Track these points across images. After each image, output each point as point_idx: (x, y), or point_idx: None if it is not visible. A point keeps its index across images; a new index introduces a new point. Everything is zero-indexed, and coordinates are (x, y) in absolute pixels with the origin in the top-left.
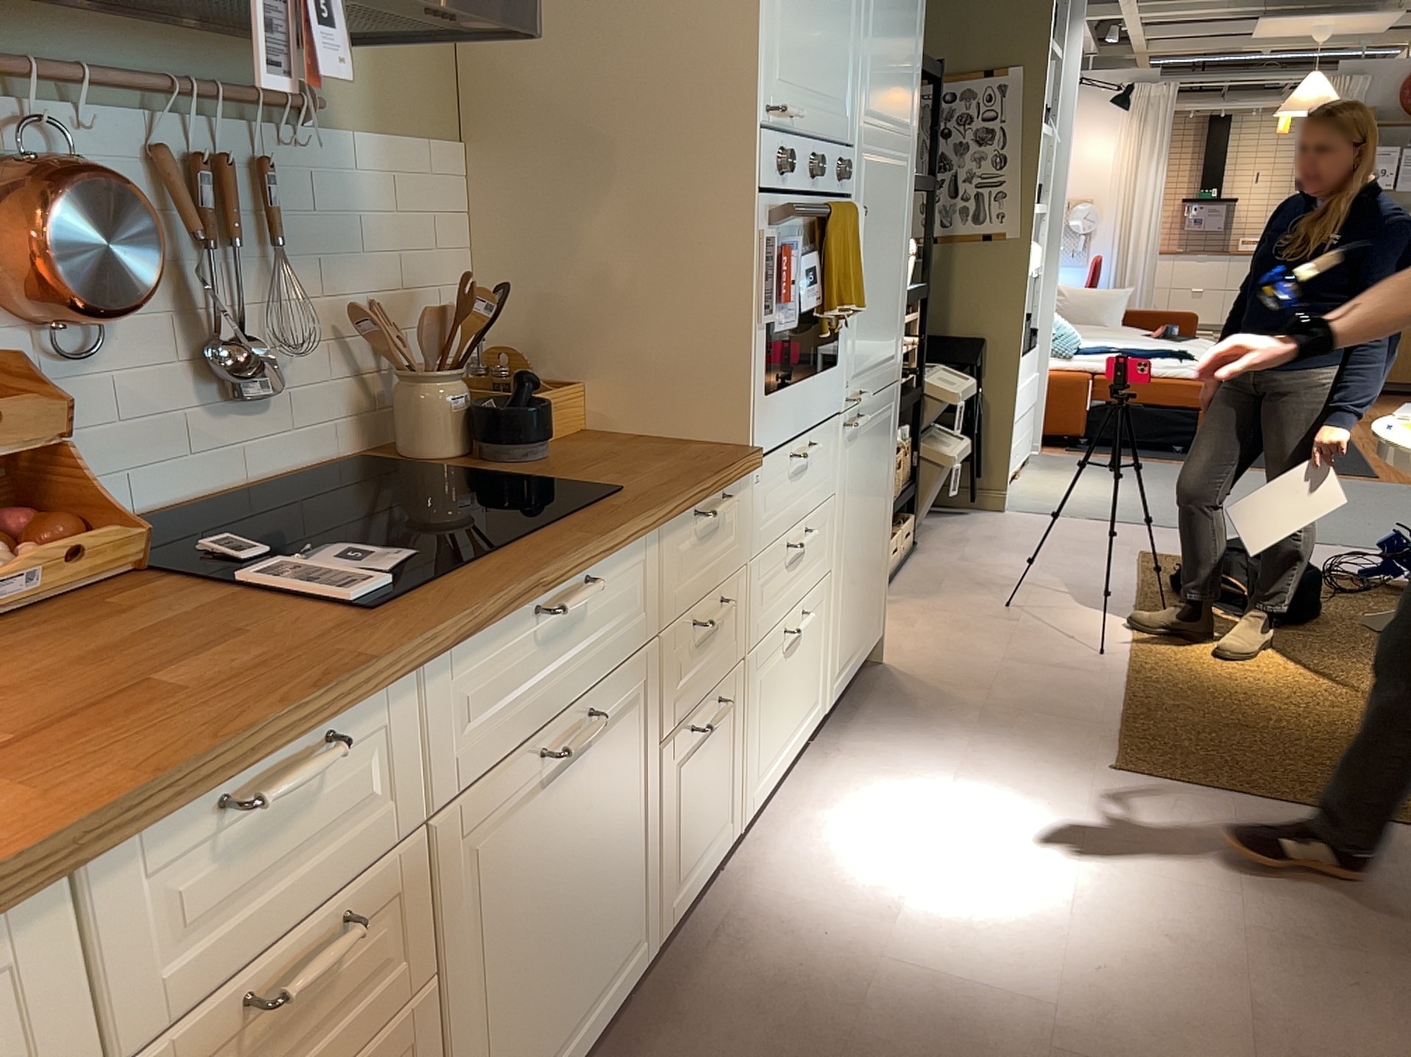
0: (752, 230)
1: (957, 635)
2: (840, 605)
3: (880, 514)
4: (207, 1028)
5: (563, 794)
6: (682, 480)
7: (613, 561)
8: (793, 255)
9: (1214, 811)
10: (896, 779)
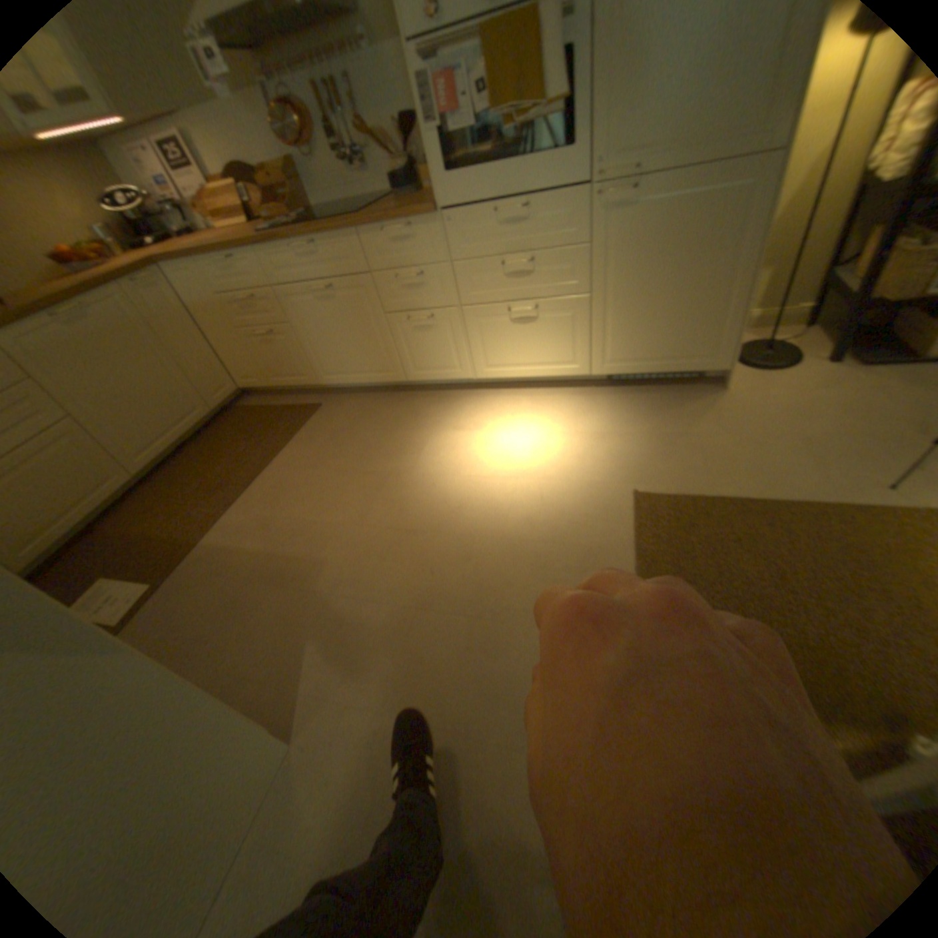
0: (409, 66)
1: (830, 409)
2: (609, 318)
3: (714, 272)
4: (231, 296)
5: (328, 303)
6: (373, 211)
7: (329, 236)
8: (459, 72)
9: (604, 540)
10: (571, 416)
